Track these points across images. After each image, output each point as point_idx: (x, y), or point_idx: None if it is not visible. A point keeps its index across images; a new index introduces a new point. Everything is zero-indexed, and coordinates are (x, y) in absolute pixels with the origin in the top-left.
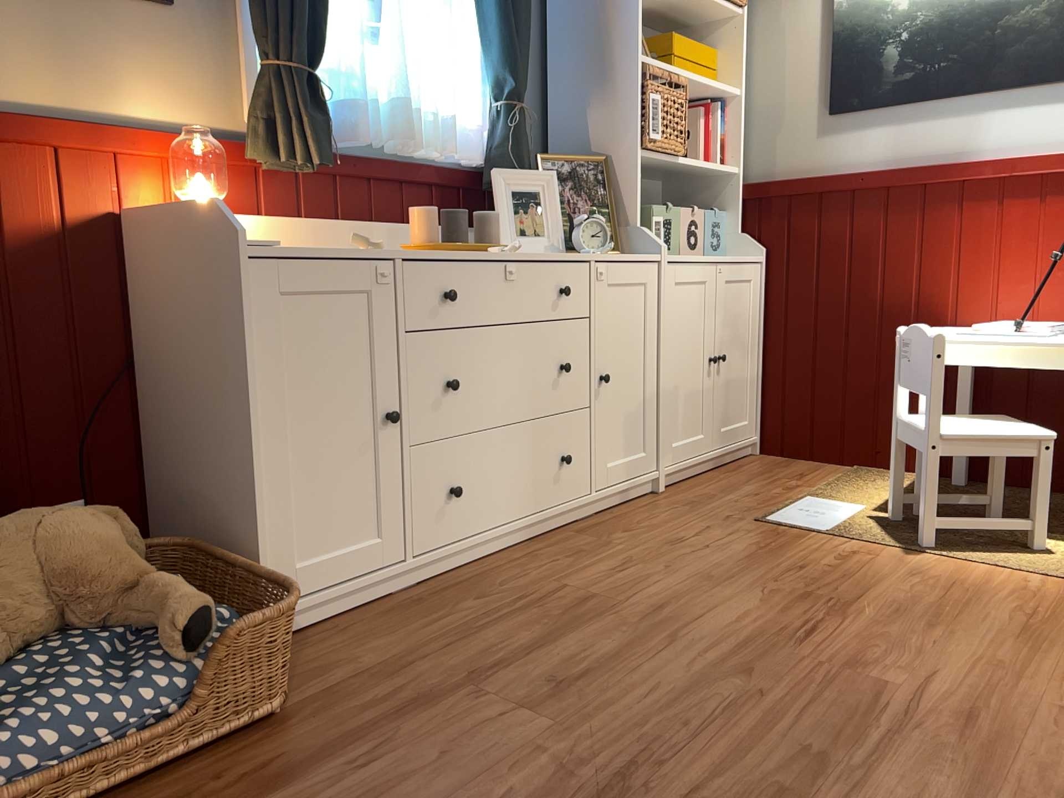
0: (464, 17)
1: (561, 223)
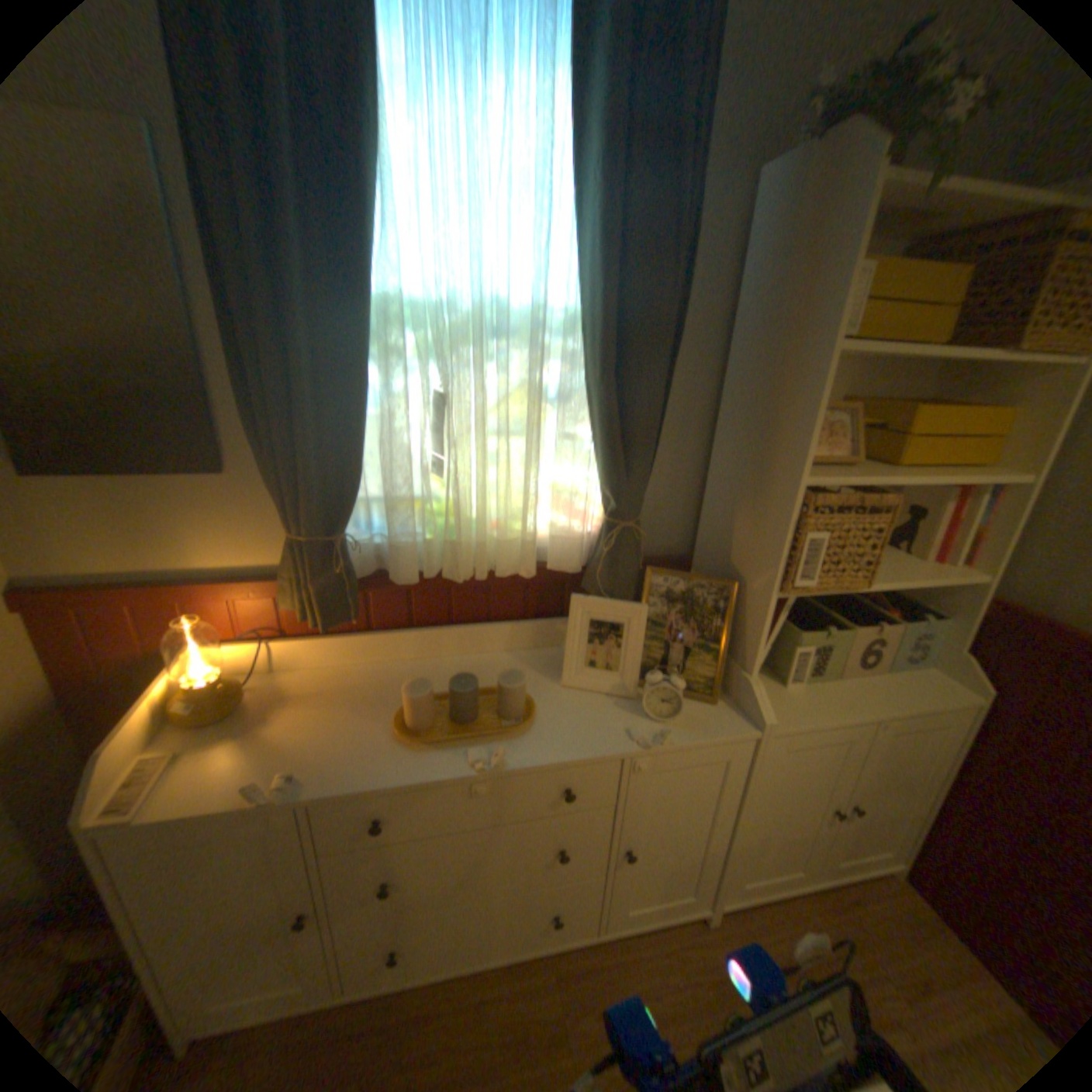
0: (578, 416)
1: (639, 666)
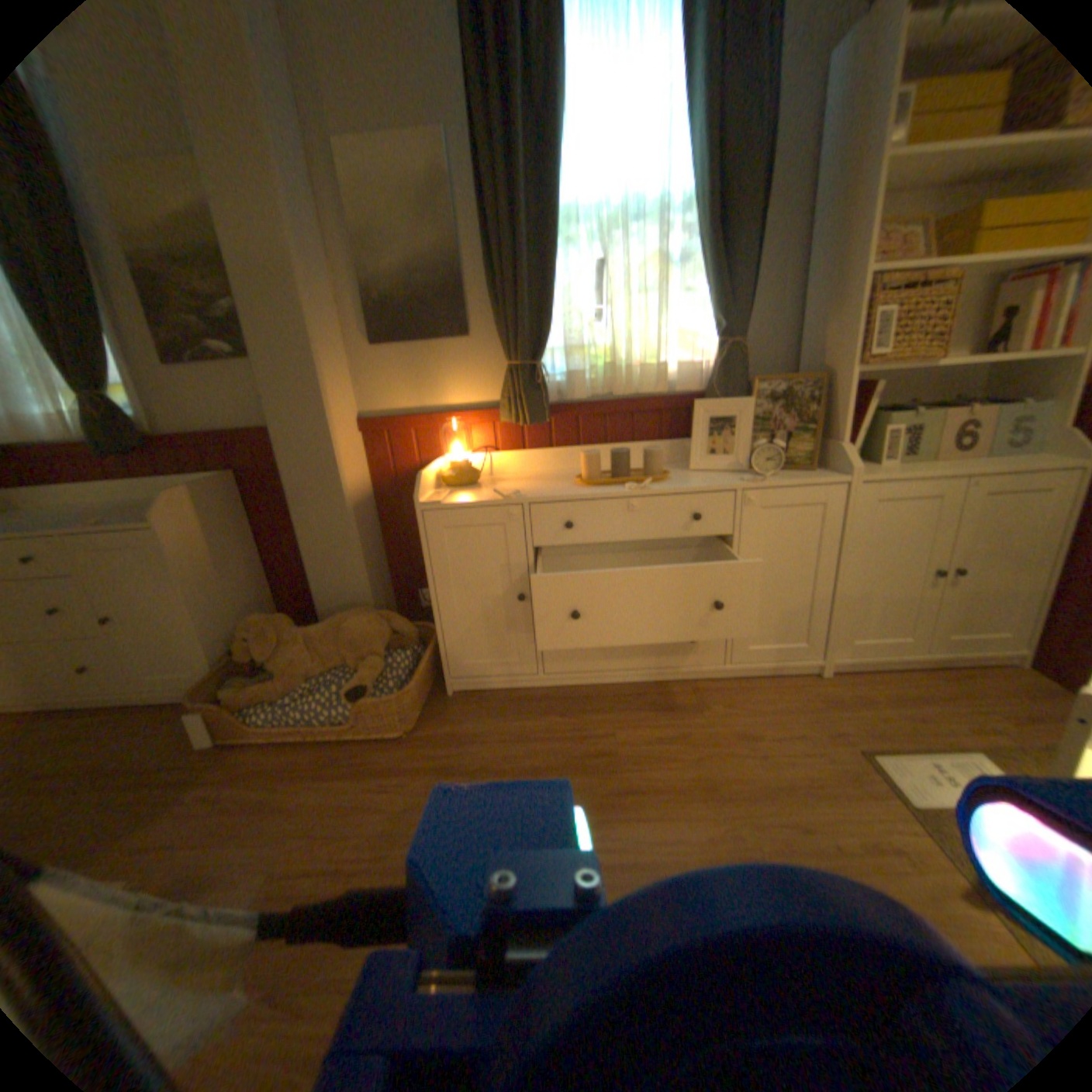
0: (695, 269)
1: (749, 445)
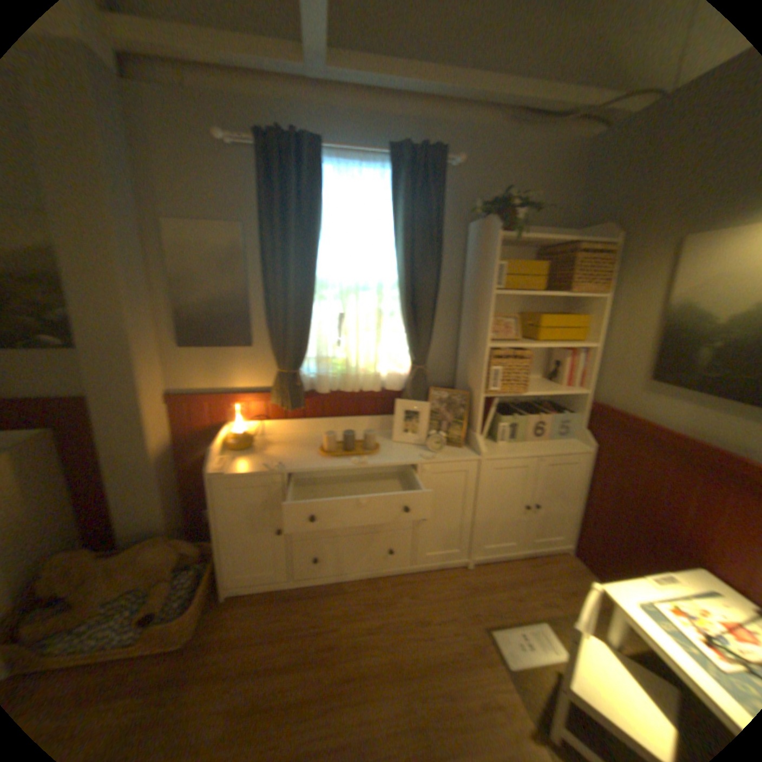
0: (398, 322)
1: (427, 430)
